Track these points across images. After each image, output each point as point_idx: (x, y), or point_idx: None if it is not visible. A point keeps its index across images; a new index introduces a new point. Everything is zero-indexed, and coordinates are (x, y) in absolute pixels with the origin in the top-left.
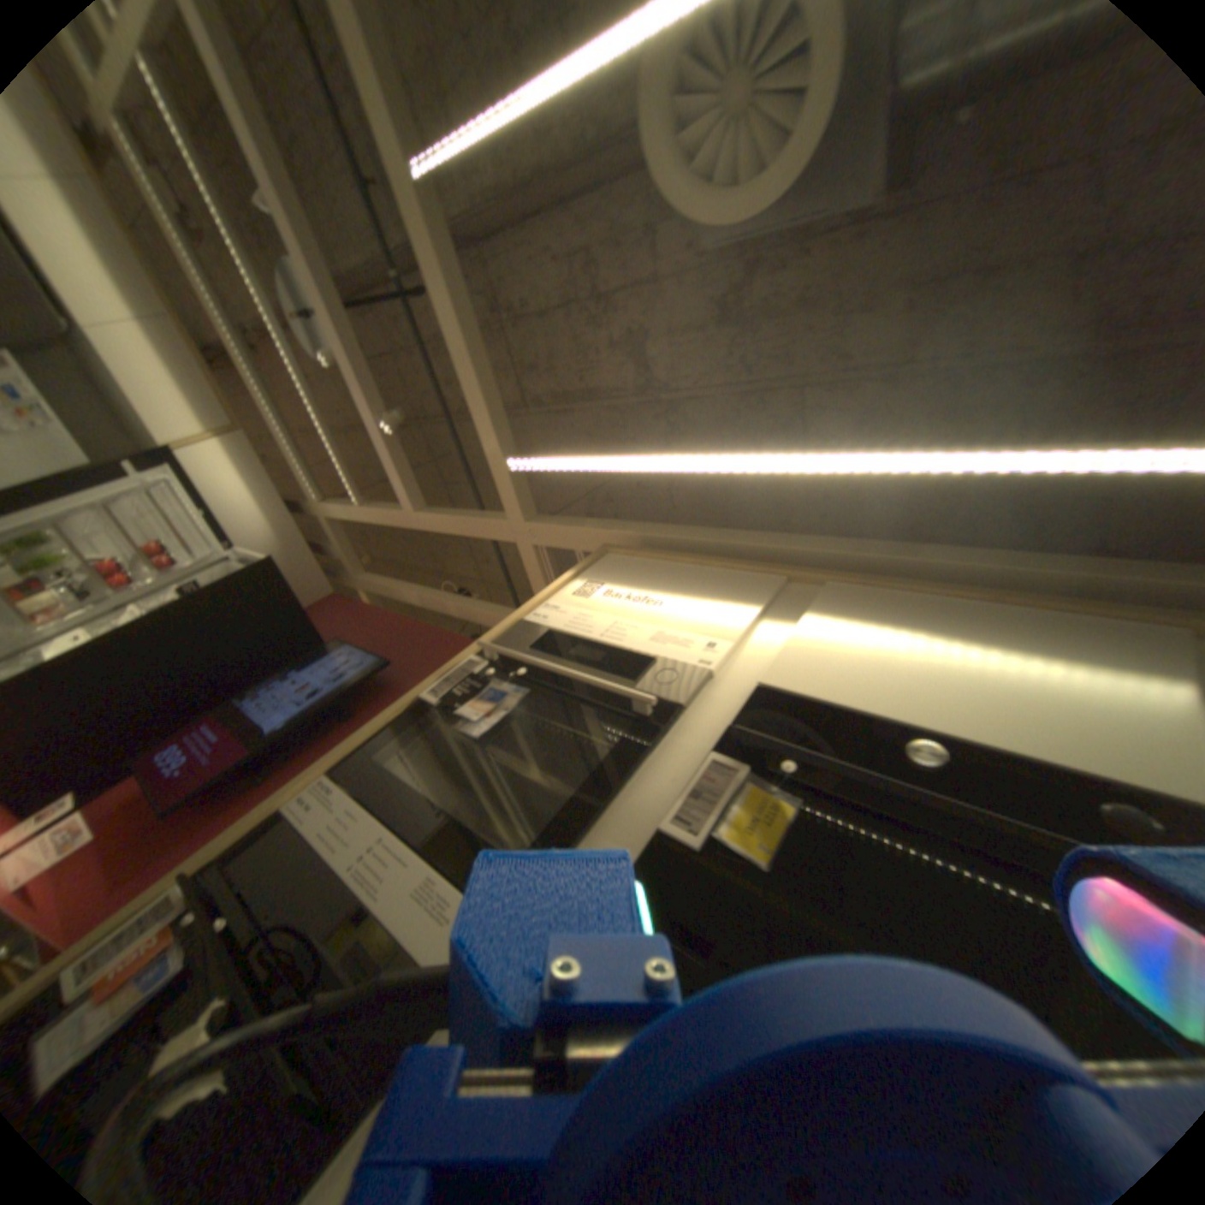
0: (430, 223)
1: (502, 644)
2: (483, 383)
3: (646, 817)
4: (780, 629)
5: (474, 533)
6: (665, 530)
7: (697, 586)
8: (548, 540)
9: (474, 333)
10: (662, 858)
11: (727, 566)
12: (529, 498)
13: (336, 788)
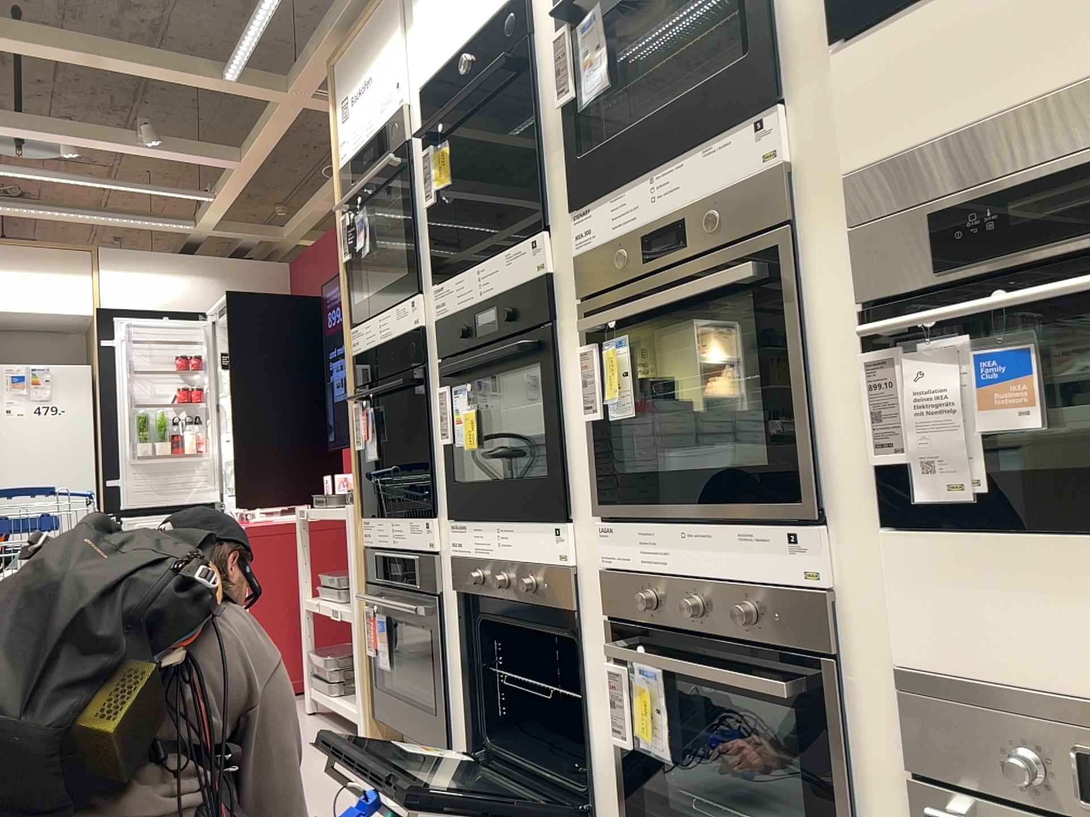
0: (2, 31)
1: (341, 194)
2: (147, 60)
3: (423, 206)
4: (412, 33)
5: (275, 130)
6: (336, 5)
7: (372, 43)
8: (306, 86)
9: (102, 43)
10: (432, 216)
11: (372, 8)
12: (263, 75)
13: (355, 327)
